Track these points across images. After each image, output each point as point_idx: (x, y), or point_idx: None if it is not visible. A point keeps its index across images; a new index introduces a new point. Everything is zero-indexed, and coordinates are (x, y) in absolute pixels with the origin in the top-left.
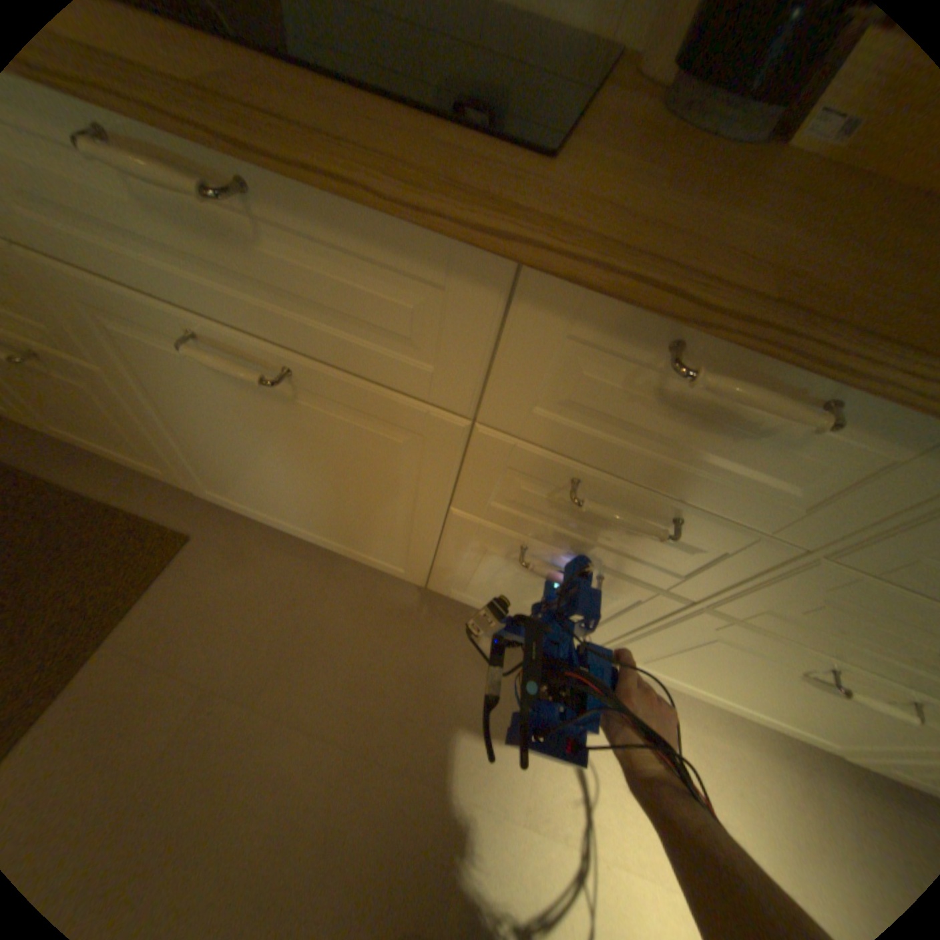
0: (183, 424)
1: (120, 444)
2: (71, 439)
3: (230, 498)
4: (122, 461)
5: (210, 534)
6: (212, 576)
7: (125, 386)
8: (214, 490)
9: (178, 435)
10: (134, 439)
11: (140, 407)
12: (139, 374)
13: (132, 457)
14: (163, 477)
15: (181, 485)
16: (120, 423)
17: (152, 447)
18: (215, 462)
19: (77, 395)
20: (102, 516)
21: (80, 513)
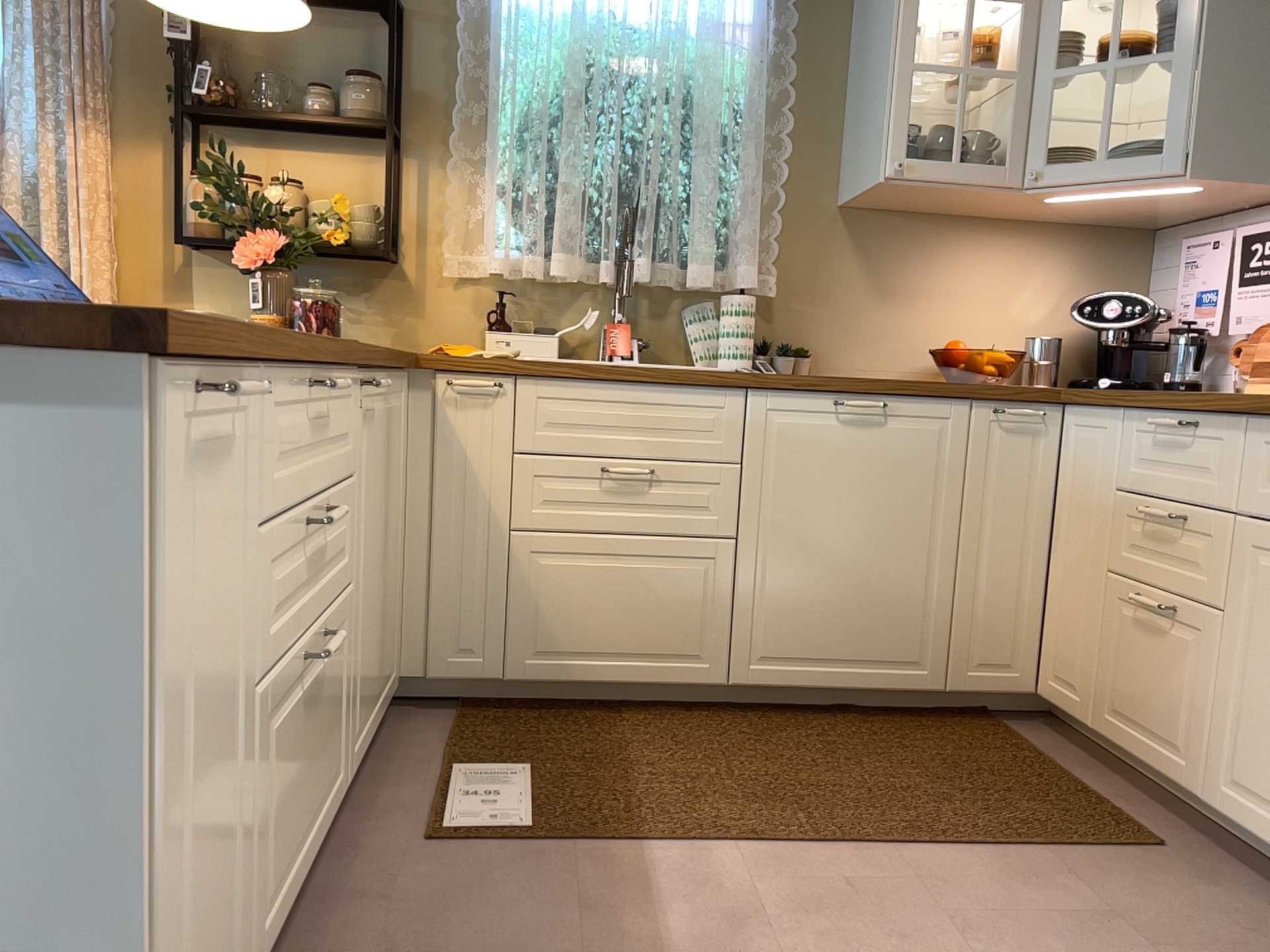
0: (1263, 666)
1: (1170, 722)
2: (1116, 730)
3: (1250, 797)
4: (1151, 755)
5: (1189, 859)
6: (1173, 878)
7: (1235, 629)
8: (1236, 786)
9: (1248, 686)
10: (1192, 709)
11: (1232, 653)
12: (1258, 611)
13: (1168, 744)
14: (1182, 776)
15: (1197, 786)
16: (1194, 685)
17: (1205, 716)
18: (1267, 723)
19: (1178, 654)
20: (1094, 800)
21: (1077, 791)
